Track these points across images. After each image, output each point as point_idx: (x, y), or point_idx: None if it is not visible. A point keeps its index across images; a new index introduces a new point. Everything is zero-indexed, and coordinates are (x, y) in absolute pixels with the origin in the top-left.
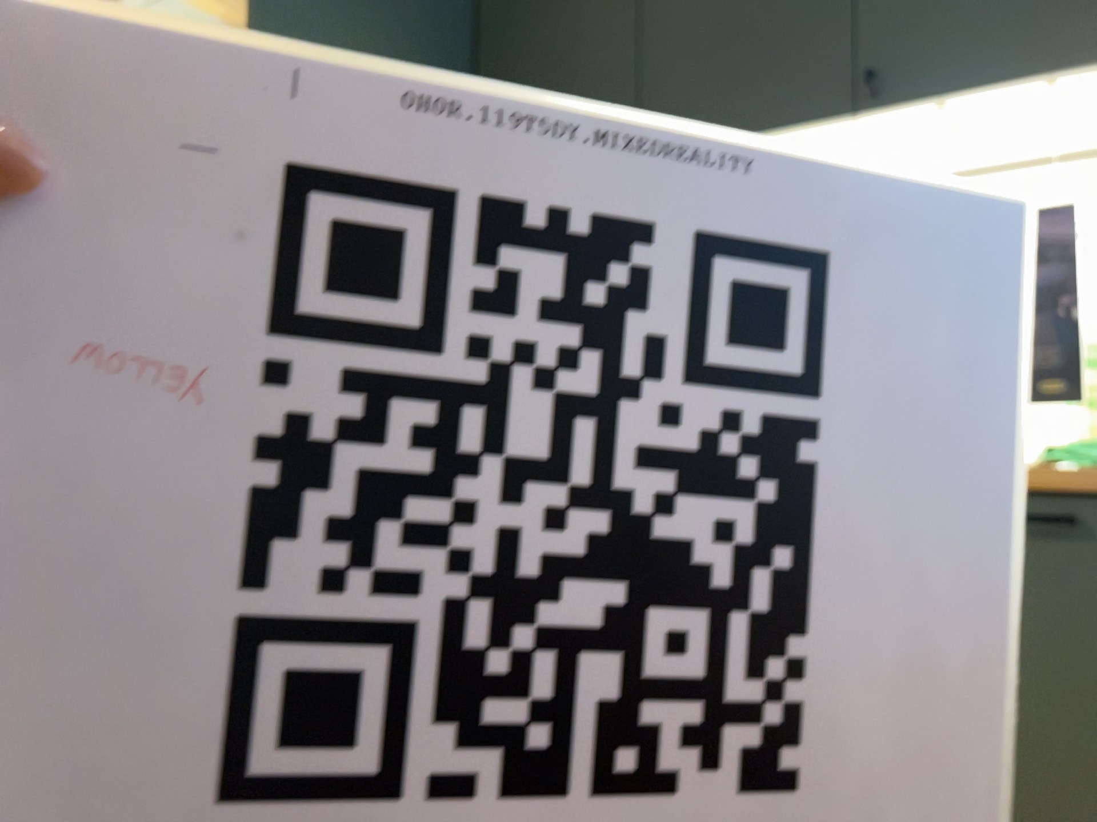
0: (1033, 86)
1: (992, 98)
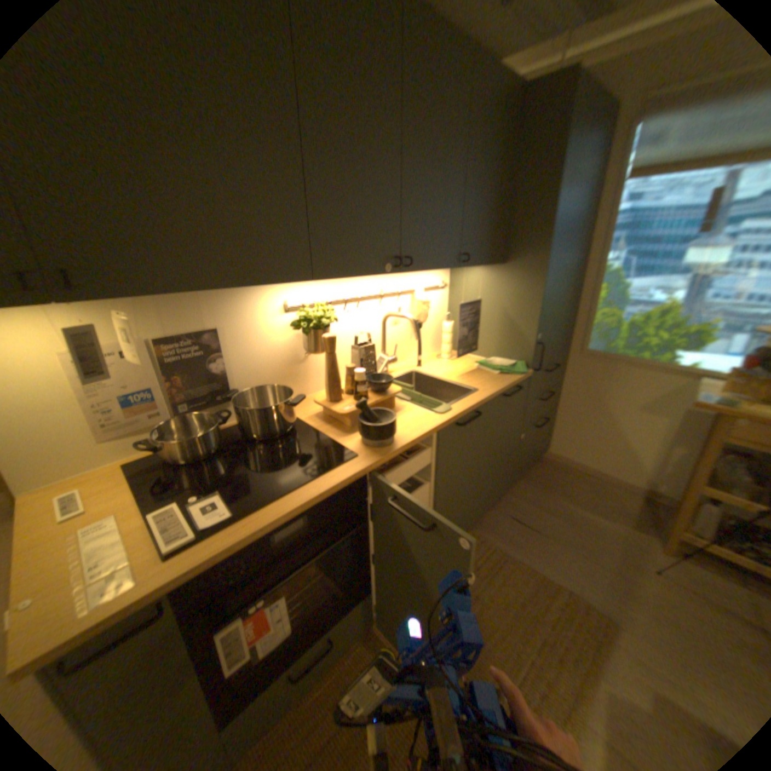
0: (481, 265)
1: (472, 265)
